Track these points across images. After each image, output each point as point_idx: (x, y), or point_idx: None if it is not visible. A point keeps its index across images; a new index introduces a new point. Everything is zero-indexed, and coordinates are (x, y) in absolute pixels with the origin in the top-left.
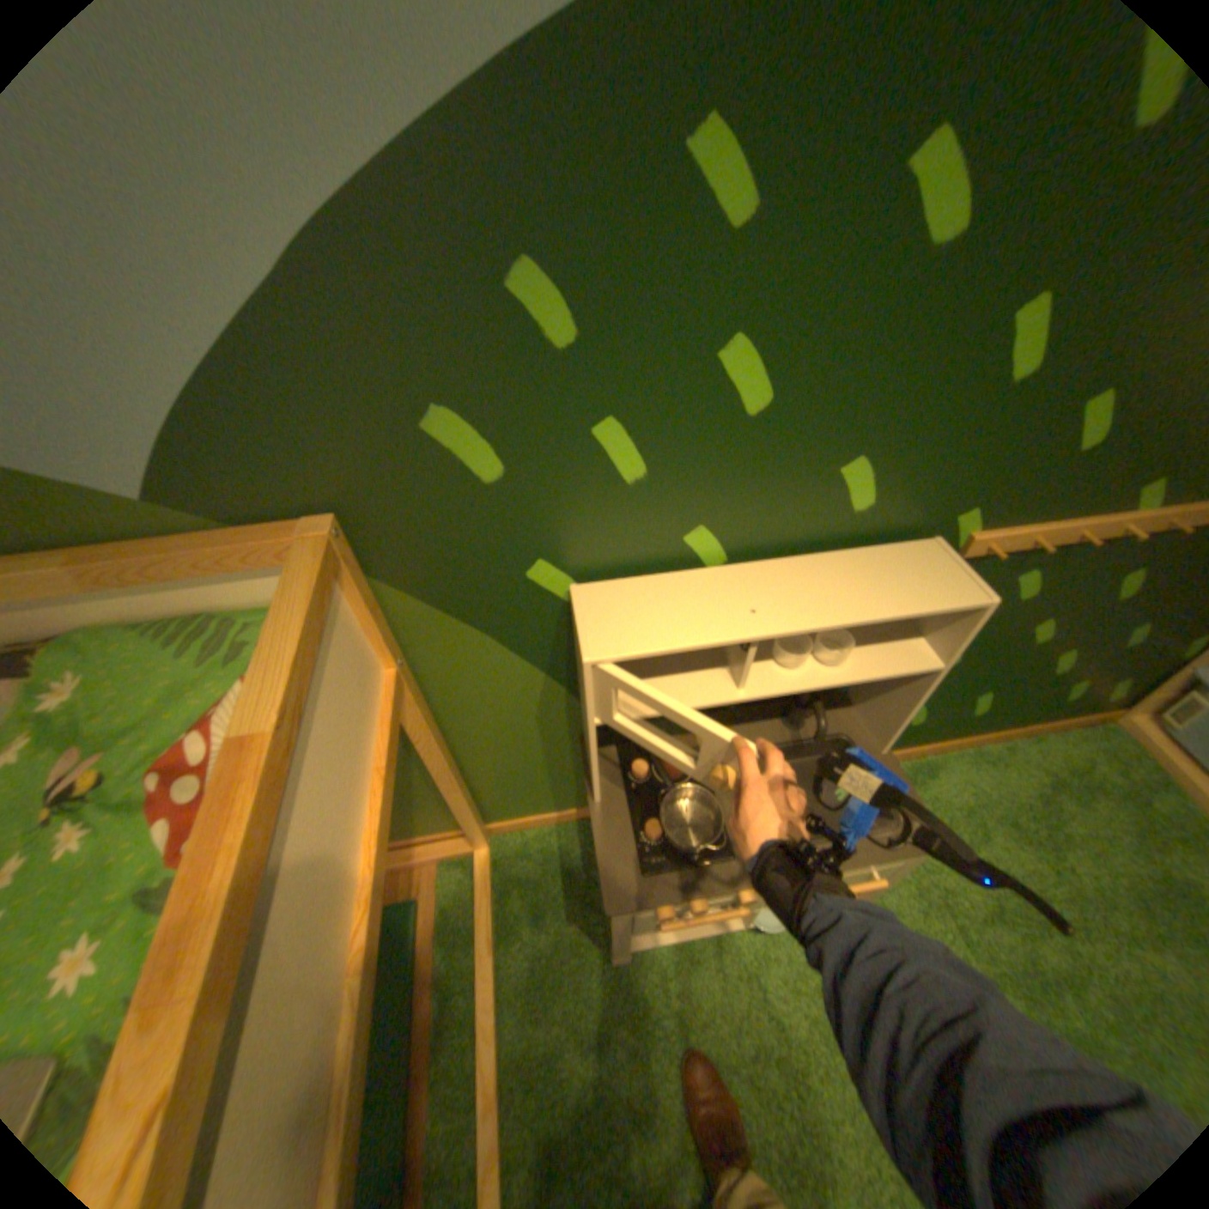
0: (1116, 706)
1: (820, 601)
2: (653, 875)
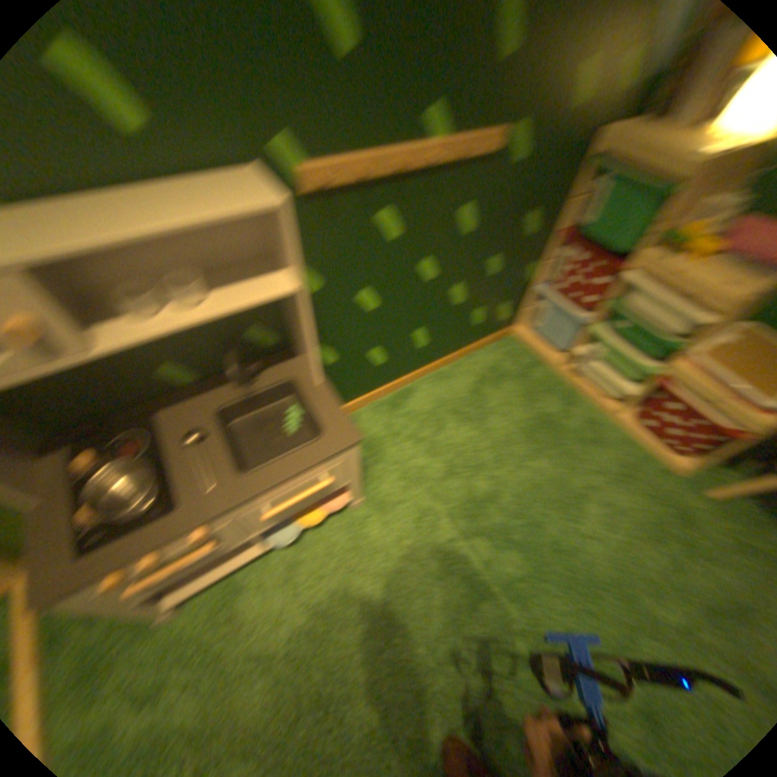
0: (508, 322)
1: (97, 220)
2: (93, 548)
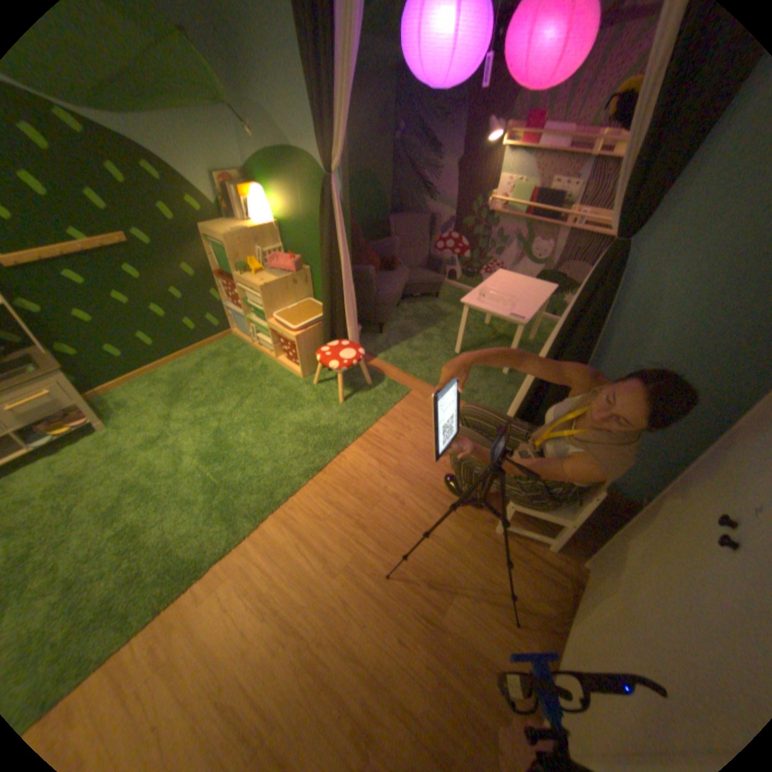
0: (221, 328)
1: None
2: None
